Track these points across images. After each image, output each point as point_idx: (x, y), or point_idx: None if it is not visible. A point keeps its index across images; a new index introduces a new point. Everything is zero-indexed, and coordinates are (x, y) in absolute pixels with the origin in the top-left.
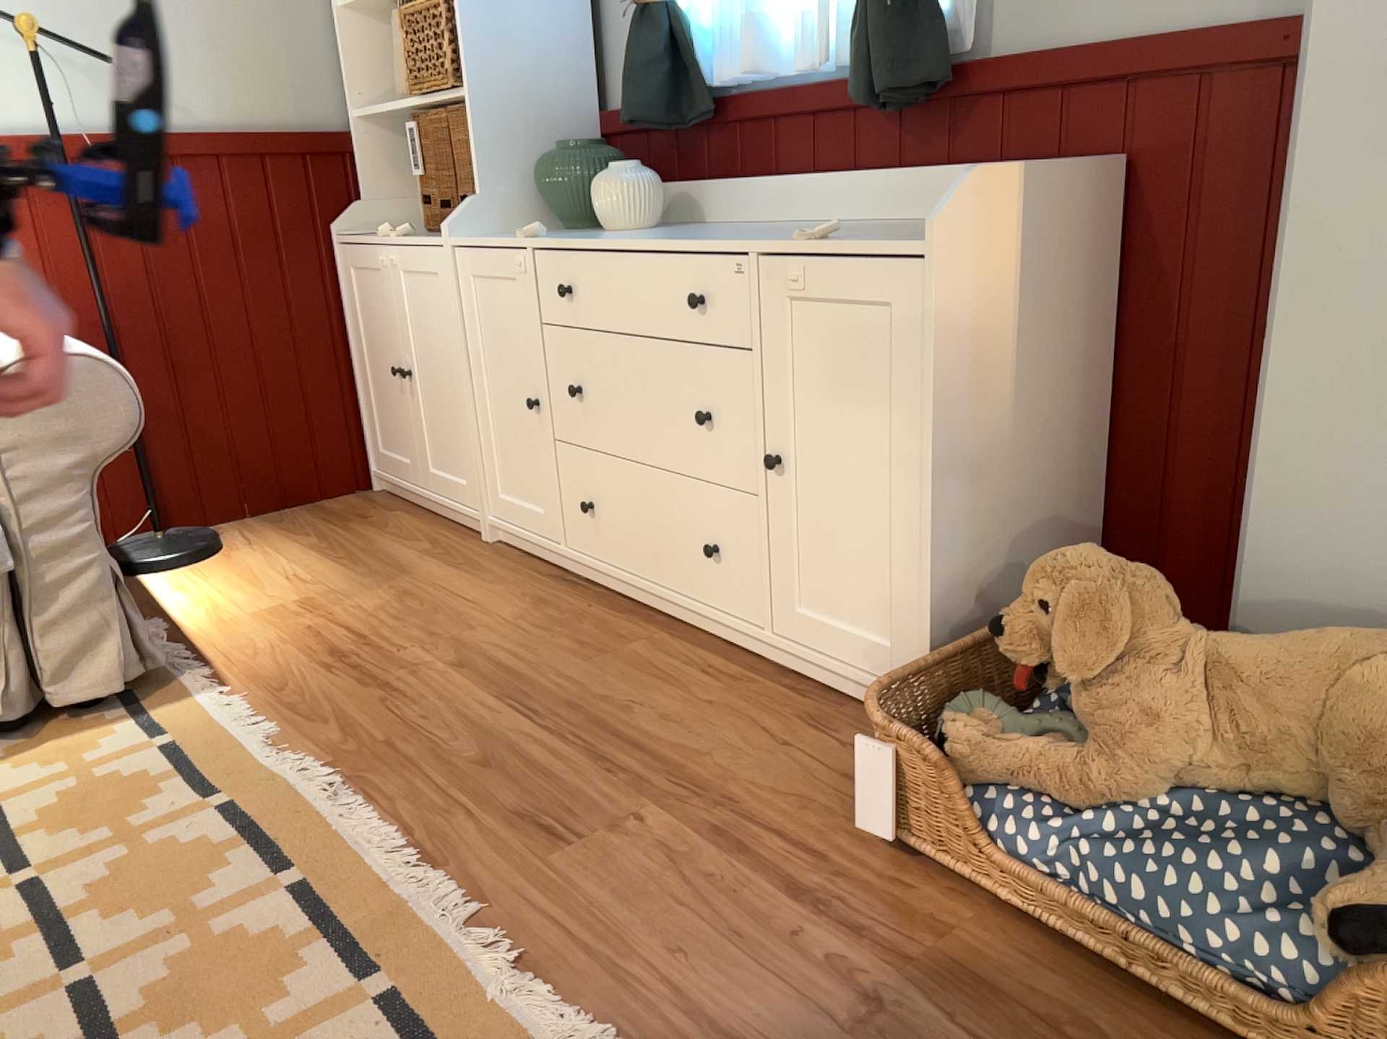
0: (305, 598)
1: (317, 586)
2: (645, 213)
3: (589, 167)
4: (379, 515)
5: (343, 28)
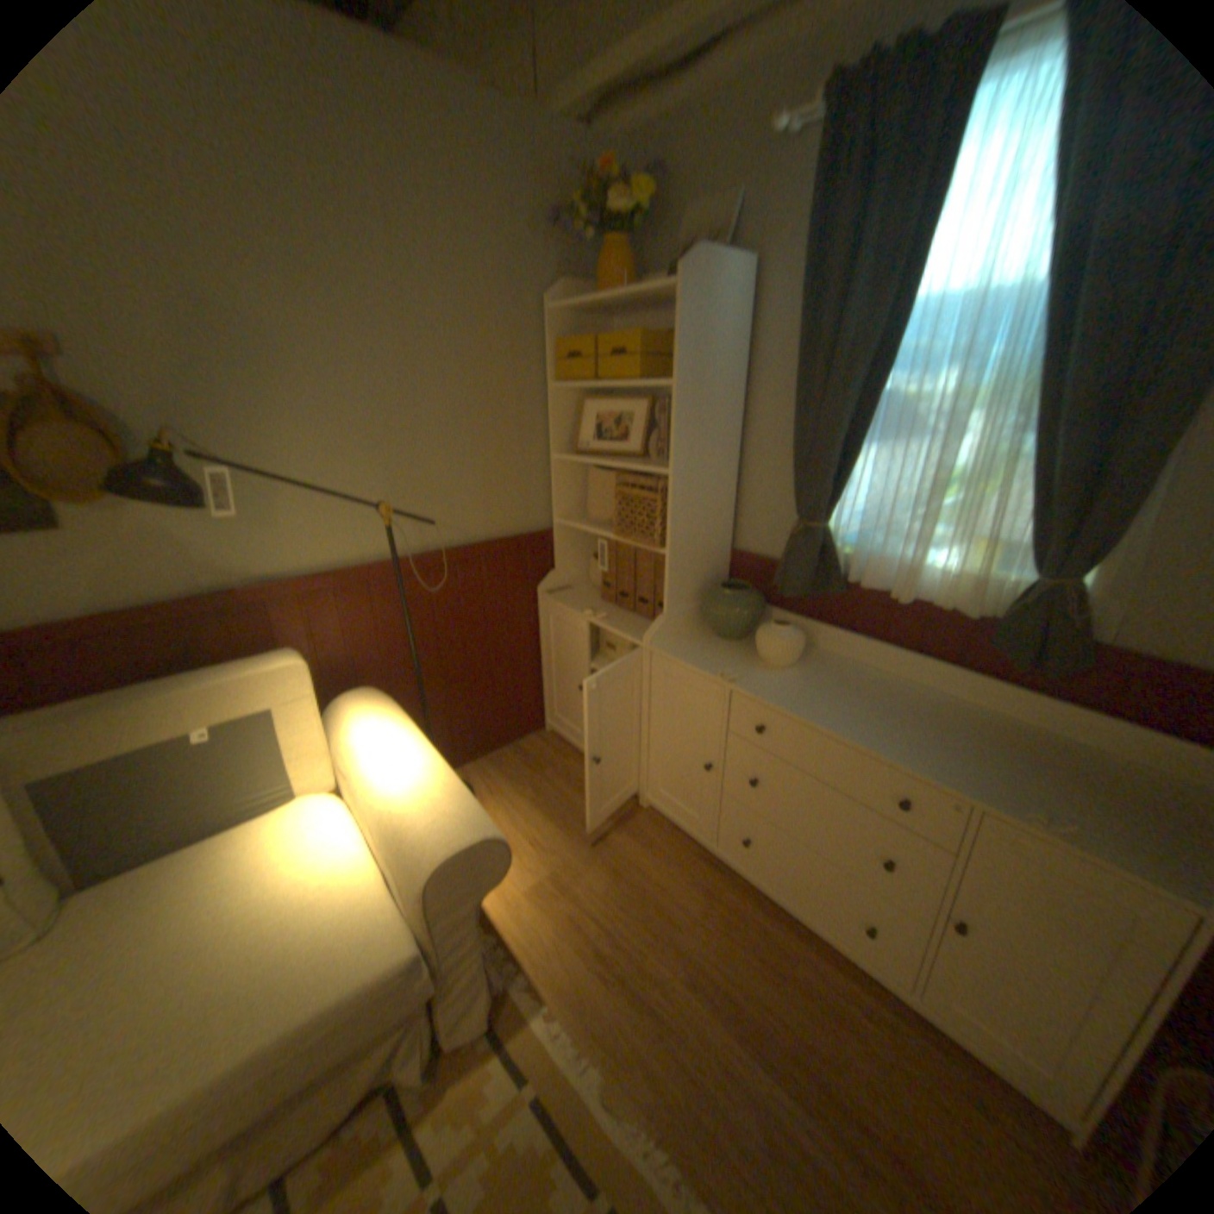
0: (552, 873)
1: (554, 857)
2: (798, 657)
3: (750, 611)
4: (561, 762)
5: (556, 466)
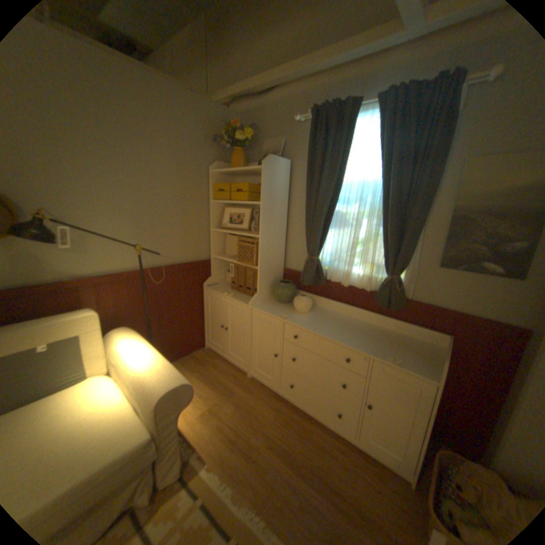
0: (208, 409)
1: (209, 402)
2: (309, 309)
3: (290, 291)
4: (211, 362)
5: (212, 234)
